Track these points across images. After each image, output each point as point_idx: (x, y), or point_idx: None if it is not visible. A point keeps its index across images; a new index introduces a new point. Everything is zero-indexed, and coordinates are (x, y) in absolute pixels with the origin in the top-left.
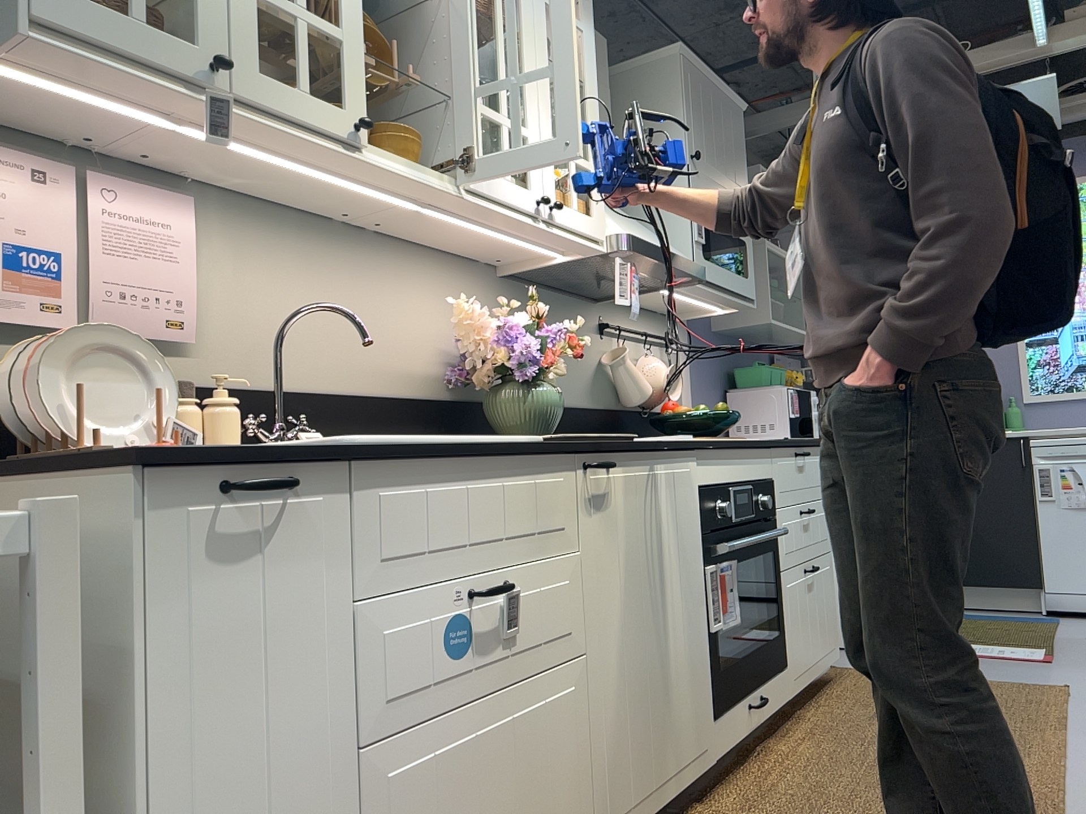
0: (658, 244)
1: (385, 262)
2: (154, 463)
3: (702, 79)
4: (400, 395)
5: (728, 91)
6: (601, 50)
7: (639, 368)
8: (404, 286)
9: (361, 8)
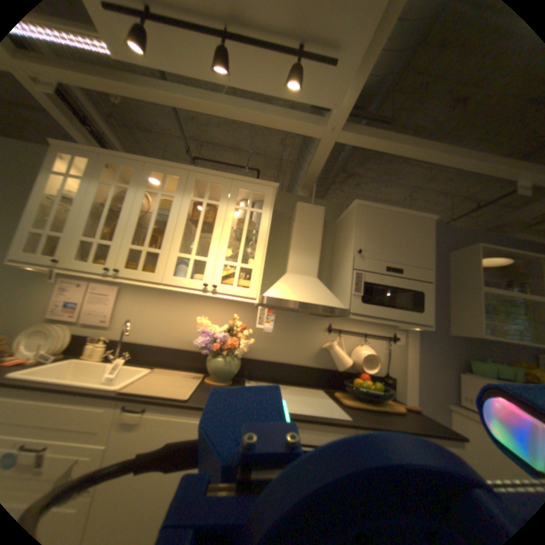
0: (302, 298)
1: (191, 303)
2: None
3: (378, 211)
4: (186, 349)
5: (411, 212)
6: (316, 212)
7: (341, 353)
8: (199, 311)
9: (122, 234)
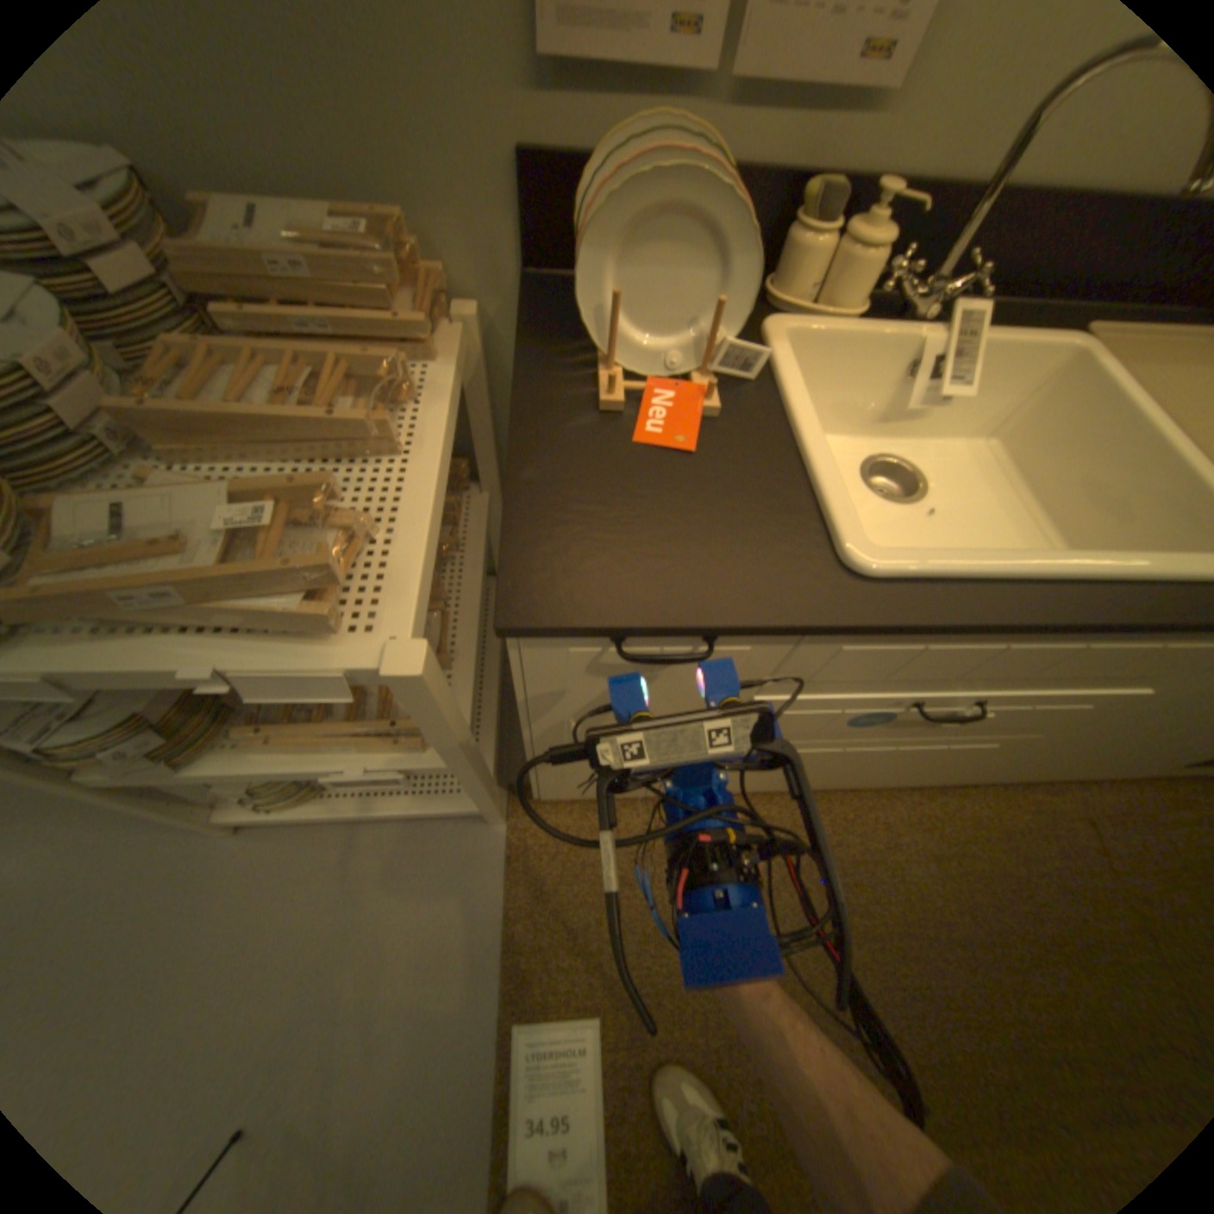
0: None
1: None
2: (530, 638)
3: None
4: None
5: None
6: None
7: None
8: None
9: None
